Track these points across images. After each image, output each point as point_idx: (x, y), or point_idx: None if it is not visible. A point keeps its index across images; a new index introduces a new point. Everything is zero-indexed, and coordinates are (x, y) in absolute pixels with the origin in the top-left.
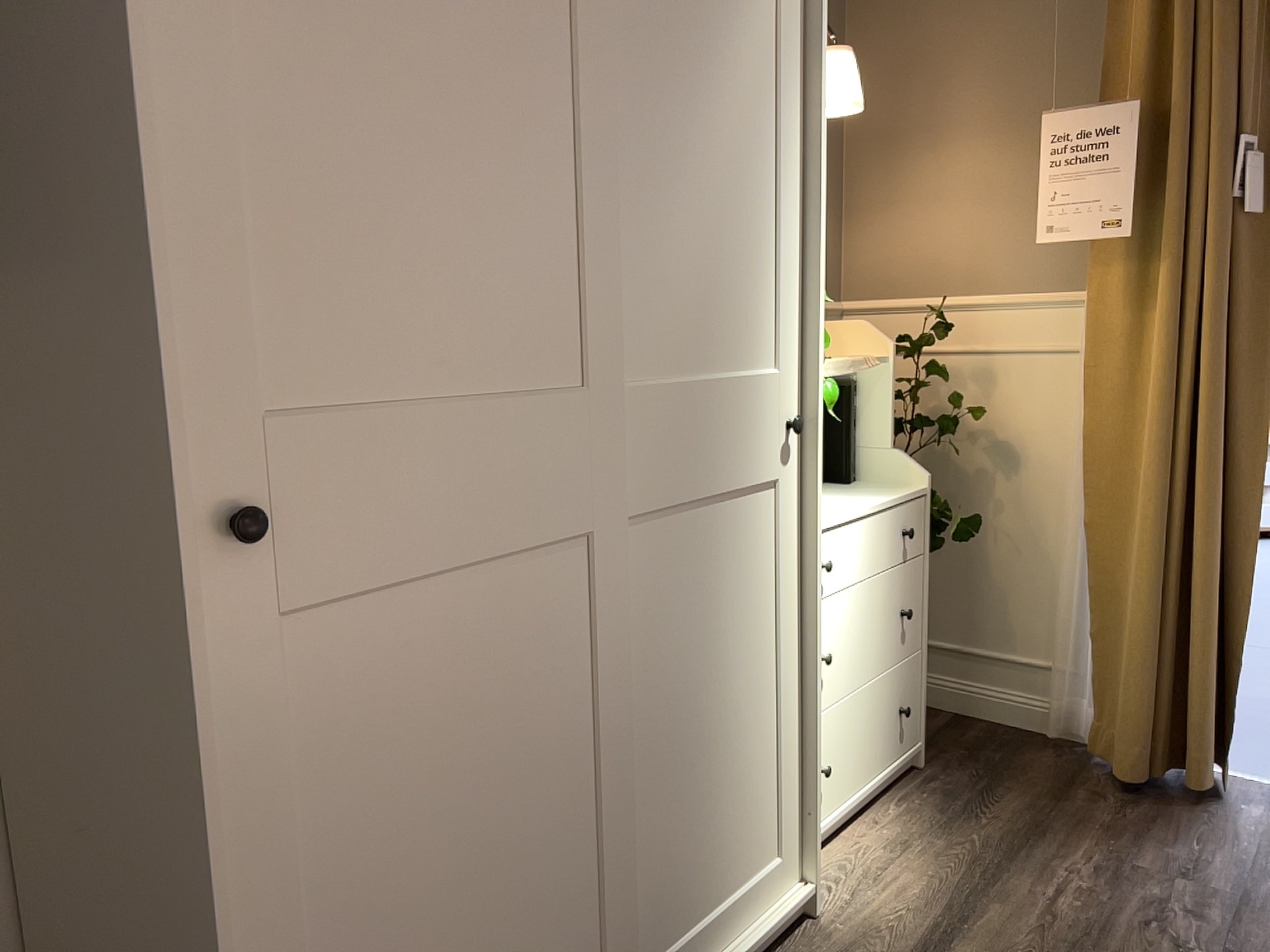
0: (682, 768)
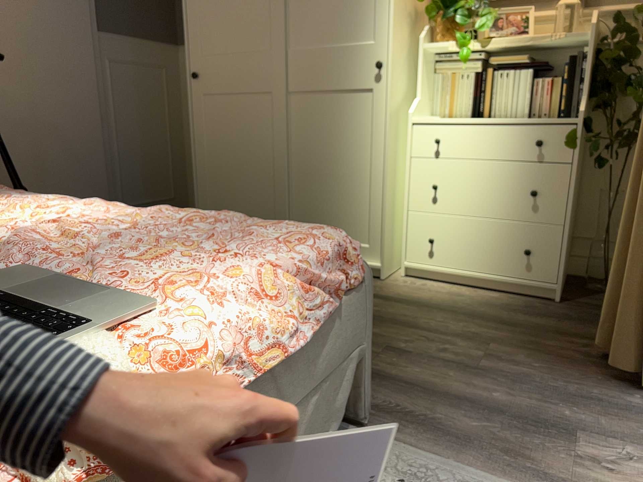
0: (315, 184)
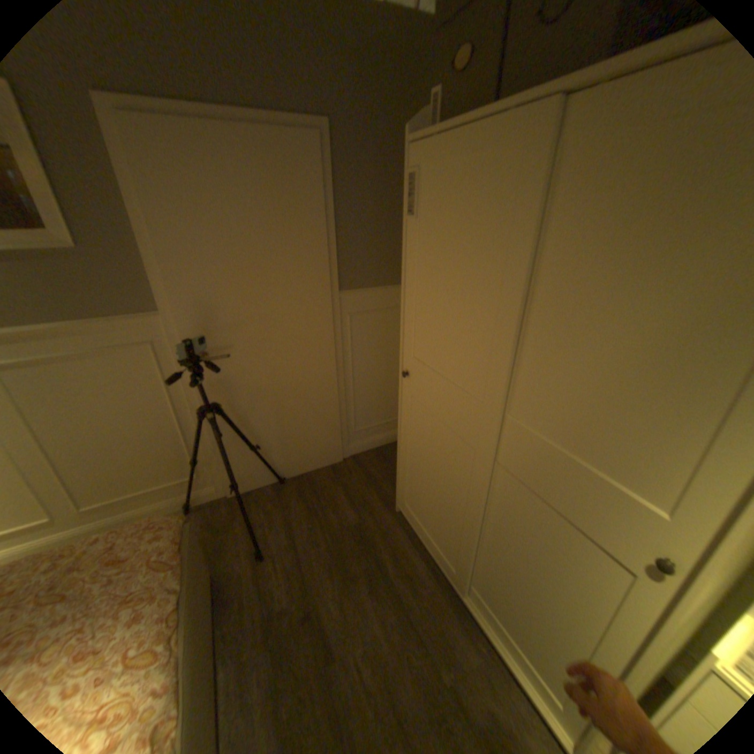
0: (508, 578)
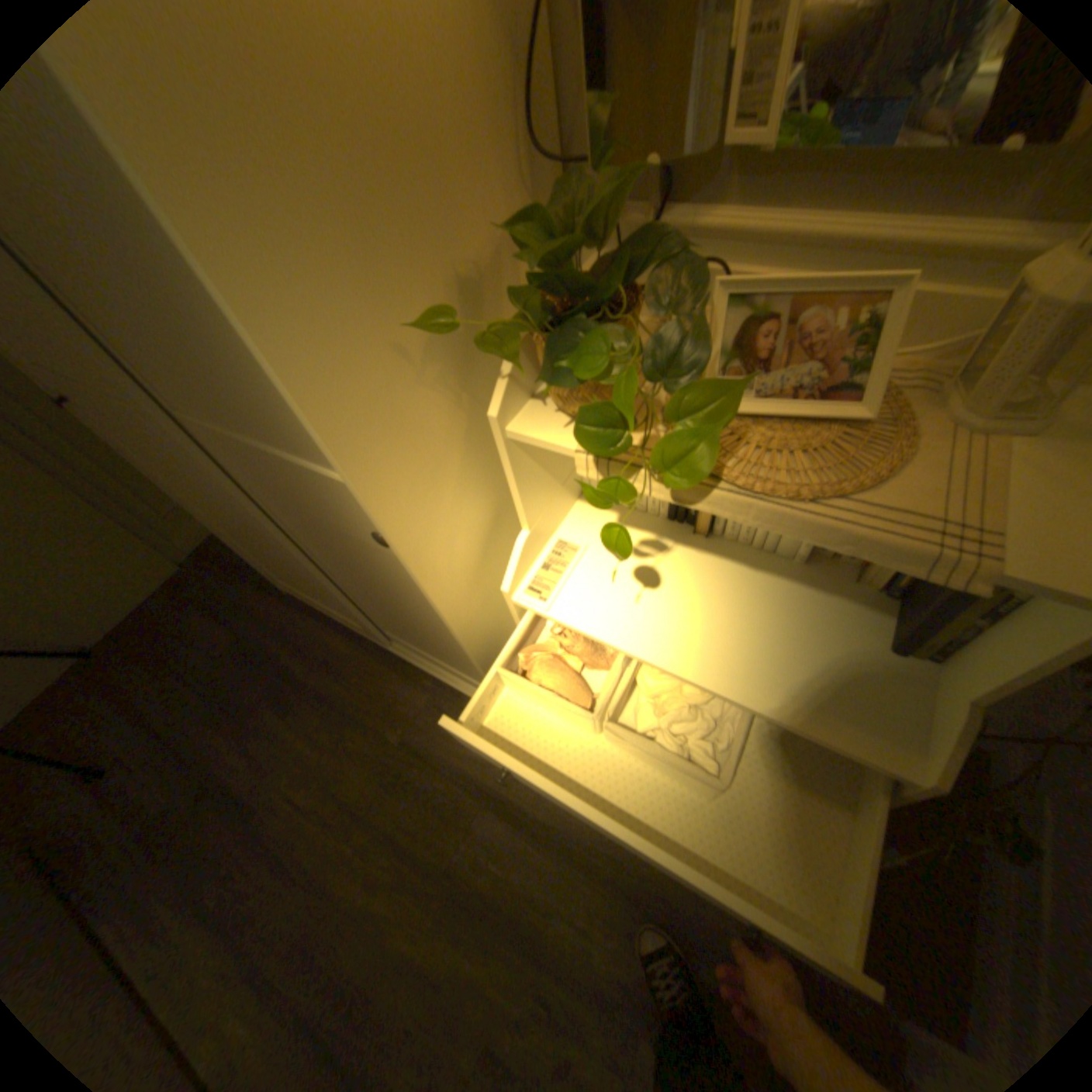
0: (382, 609)
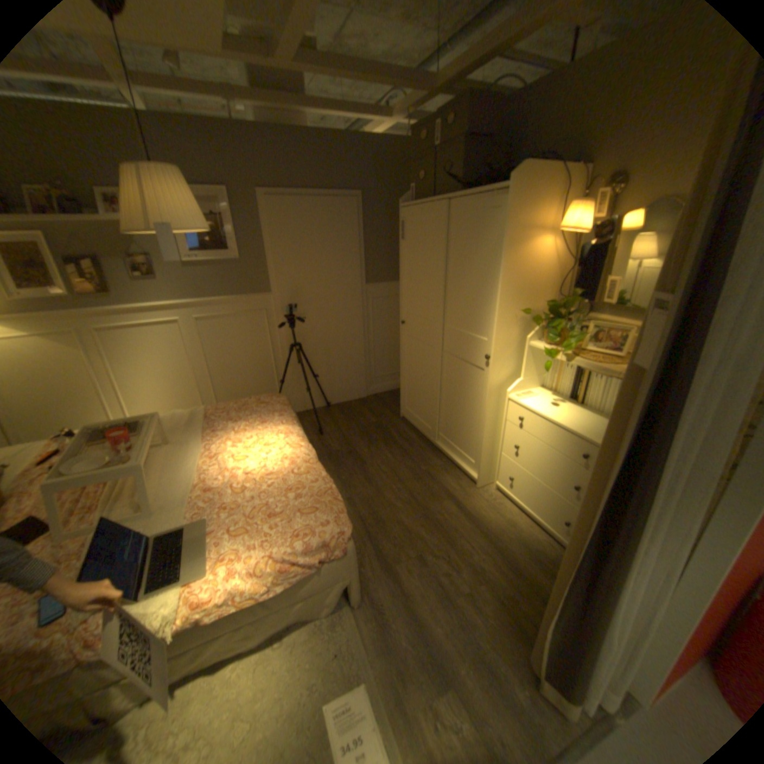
0: (452, 411)
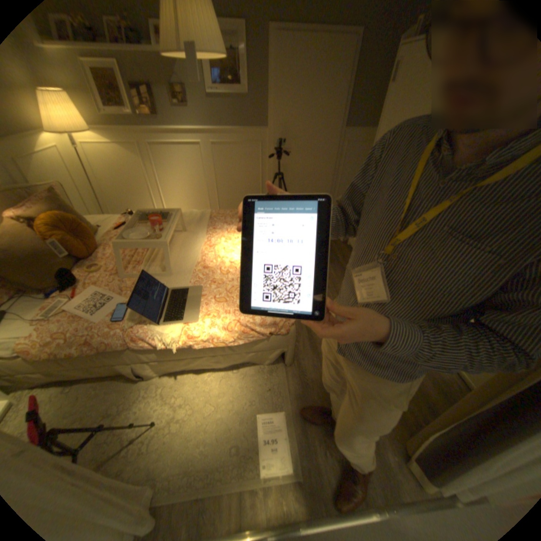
0: None
